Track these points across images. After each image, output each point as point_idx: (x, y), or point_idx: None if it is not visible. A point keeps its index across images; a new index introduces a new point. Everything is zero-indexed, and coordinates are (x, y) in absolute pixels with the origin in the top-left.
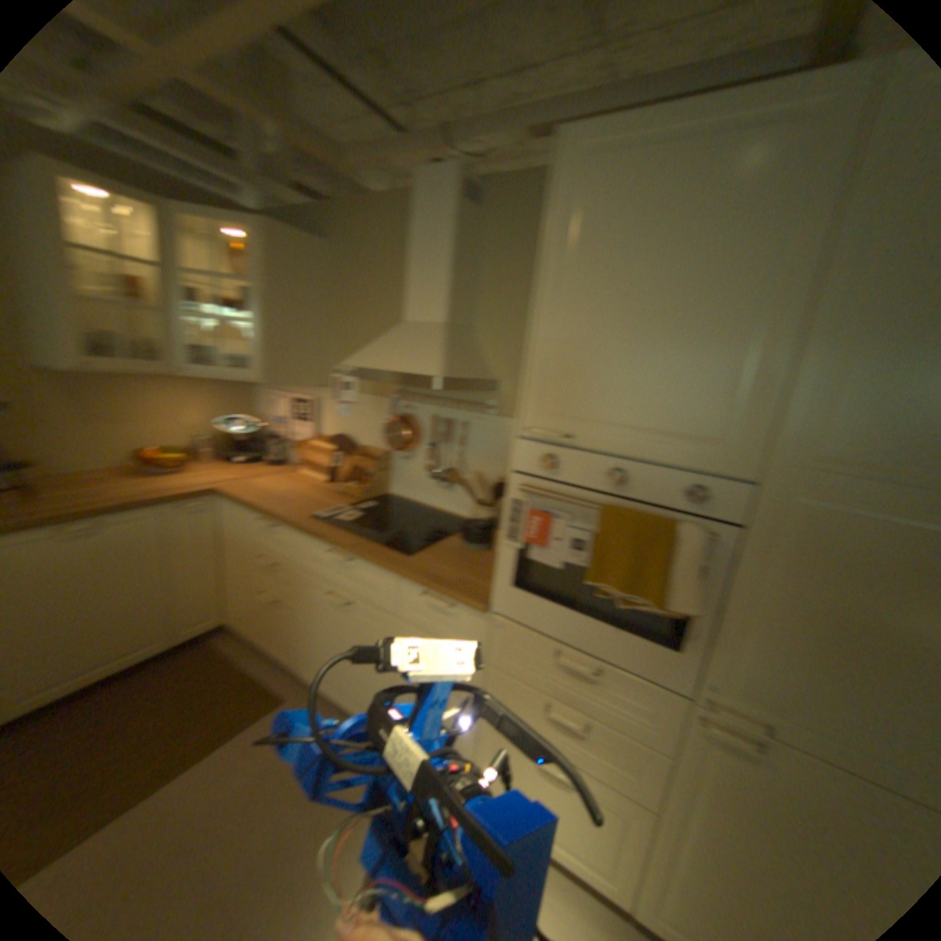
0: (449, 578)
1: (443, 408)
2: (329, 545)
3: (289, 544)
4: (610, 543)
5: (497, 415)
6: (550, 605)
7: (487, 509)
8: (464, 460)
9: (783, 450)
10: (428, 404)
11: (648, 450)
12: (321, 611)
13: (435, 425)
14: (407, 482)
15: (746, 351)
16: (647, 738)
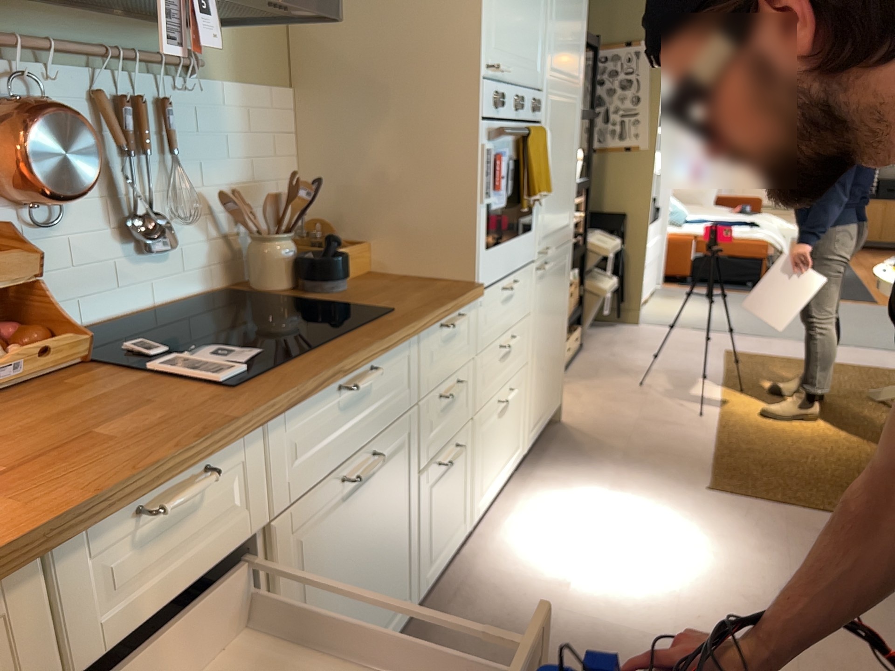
0: (440, 295)
1: (110, 76)
2: (327, 393)
3: (231, 504)
4: (534, 160)
5: (205, 82)
6: (500, 248)
7: (289, 239)
8: (178, 182)
9: (547, 70)
10: (61, 68)
11: (522, 80)
12: (321, 561)
13: (114, 117)
14: (53, 293)
15: (540, 2)
16: (525, 310)
